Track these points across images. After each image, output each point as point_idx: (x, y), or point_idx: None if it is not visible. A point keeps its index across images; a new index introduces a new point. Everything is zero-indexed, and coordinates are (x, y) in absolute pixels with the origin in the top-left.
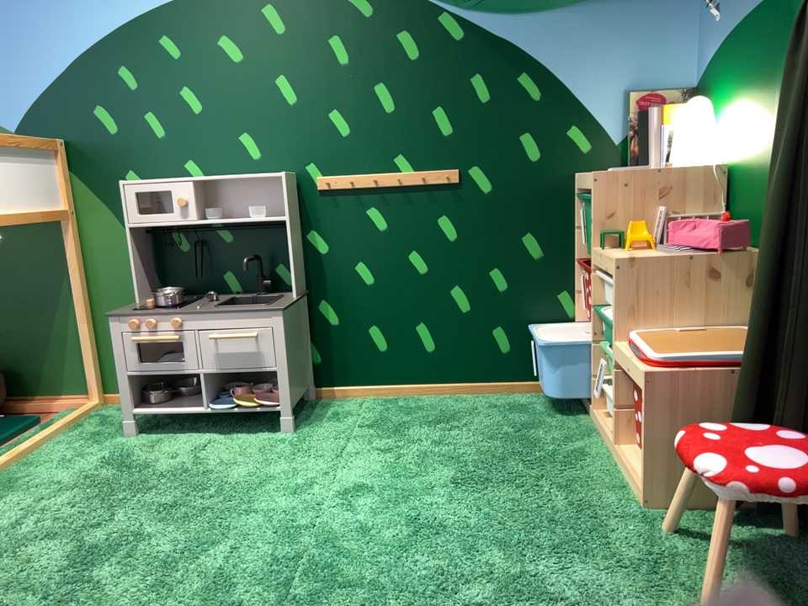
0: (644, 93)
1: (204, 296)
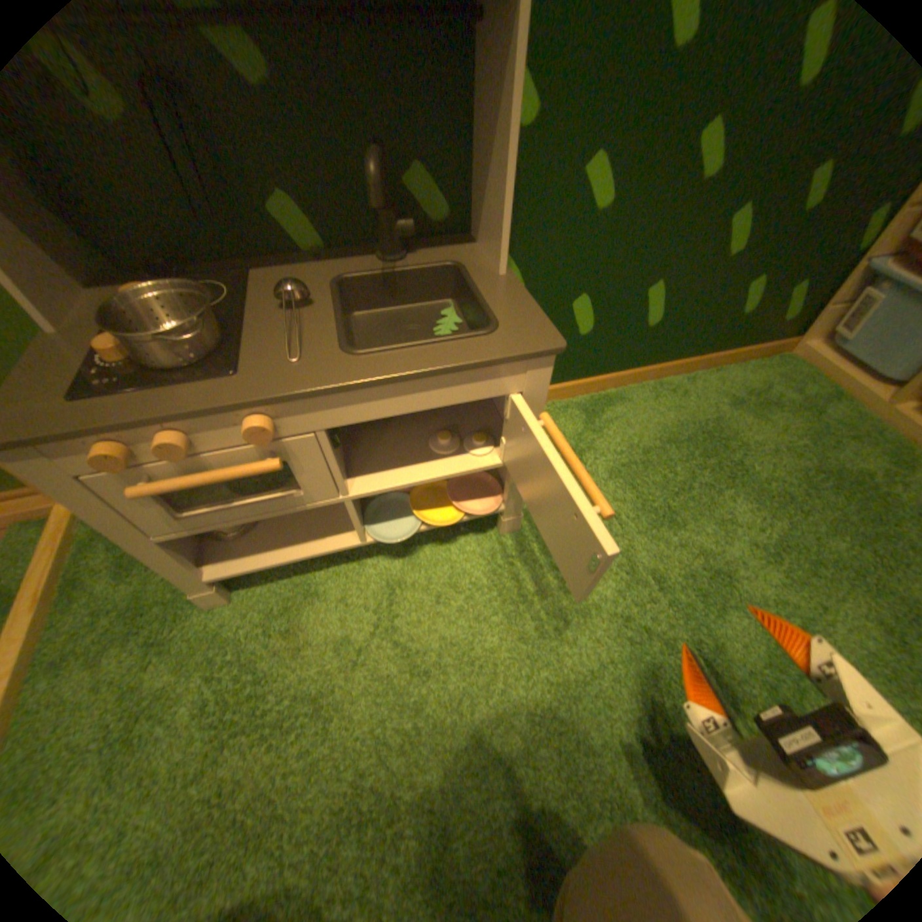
0: None
1: (244, 274)
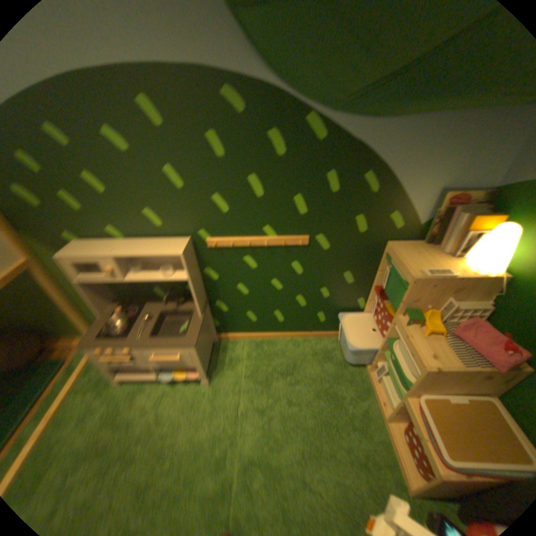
0: (460, 193)
1: (145, 303)
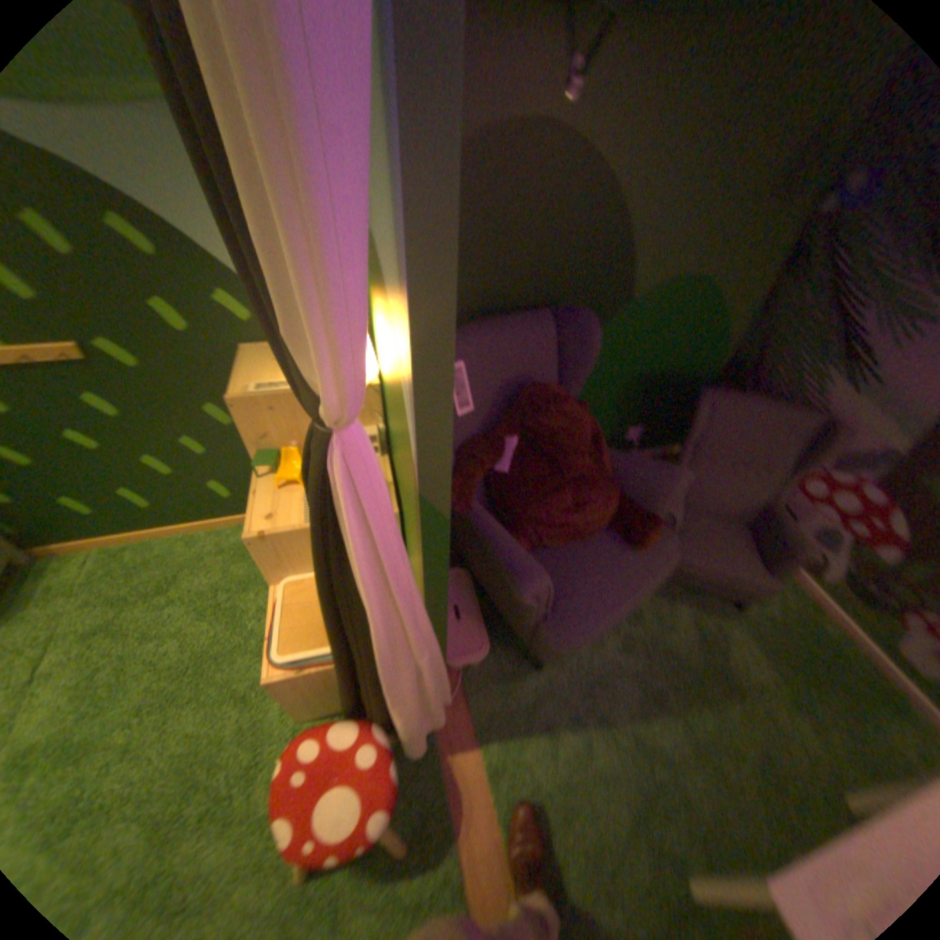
0: None
1: None
